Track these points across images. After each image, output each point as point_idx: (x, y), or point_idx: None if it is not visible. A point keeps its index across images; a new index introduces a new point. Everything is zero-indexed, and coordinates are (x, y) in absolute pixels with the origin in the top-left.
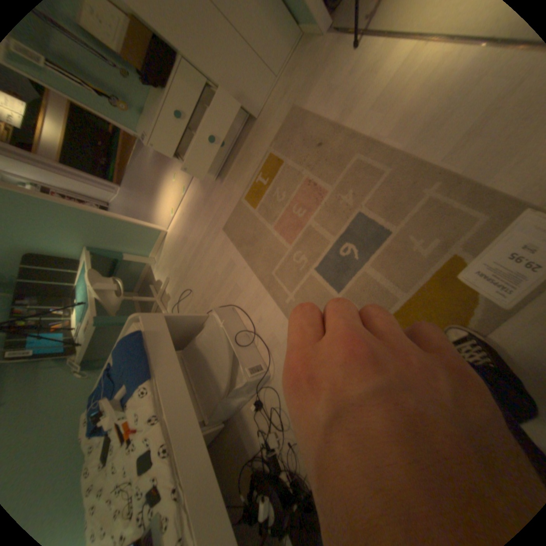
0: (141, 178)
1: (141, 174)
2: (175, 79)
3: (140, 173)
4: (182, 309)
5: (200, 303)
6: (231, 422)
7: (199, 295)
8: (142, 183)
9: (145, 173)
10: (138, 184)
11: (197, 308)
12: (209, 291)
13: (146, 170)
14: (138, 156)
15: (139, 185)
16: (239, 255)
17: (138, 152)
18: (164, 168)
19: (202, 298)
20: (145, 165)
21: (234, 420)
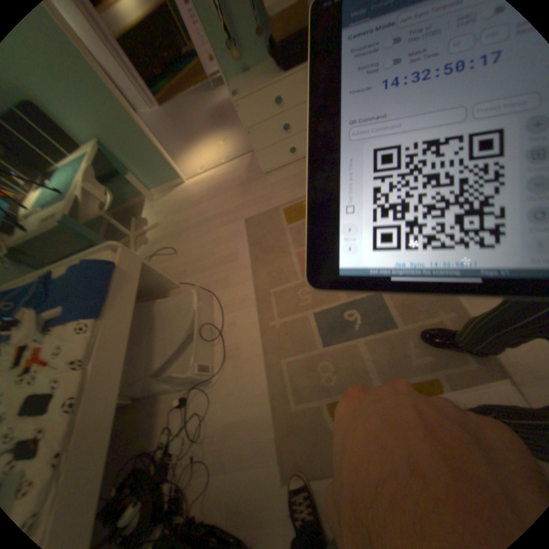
0: (187, 117)
1: (190, 114)
2: (298, 75)
3: (190, 113)
4: (153, 263)
5: (177, 270)
6: (145, 407)
7: (182, 262)
8: (185, 122)
9: (195, 116)
10: (181, 119)
11: (171, 273)
12: (195, 265)
13: (198, 114)
14: (197, 96)
15: (181, 121)
16: (246, 254)
17: (200, 93)
18: (218, 127)
19: (182, 267)
20: (200, 109)
21: (148, 406)
